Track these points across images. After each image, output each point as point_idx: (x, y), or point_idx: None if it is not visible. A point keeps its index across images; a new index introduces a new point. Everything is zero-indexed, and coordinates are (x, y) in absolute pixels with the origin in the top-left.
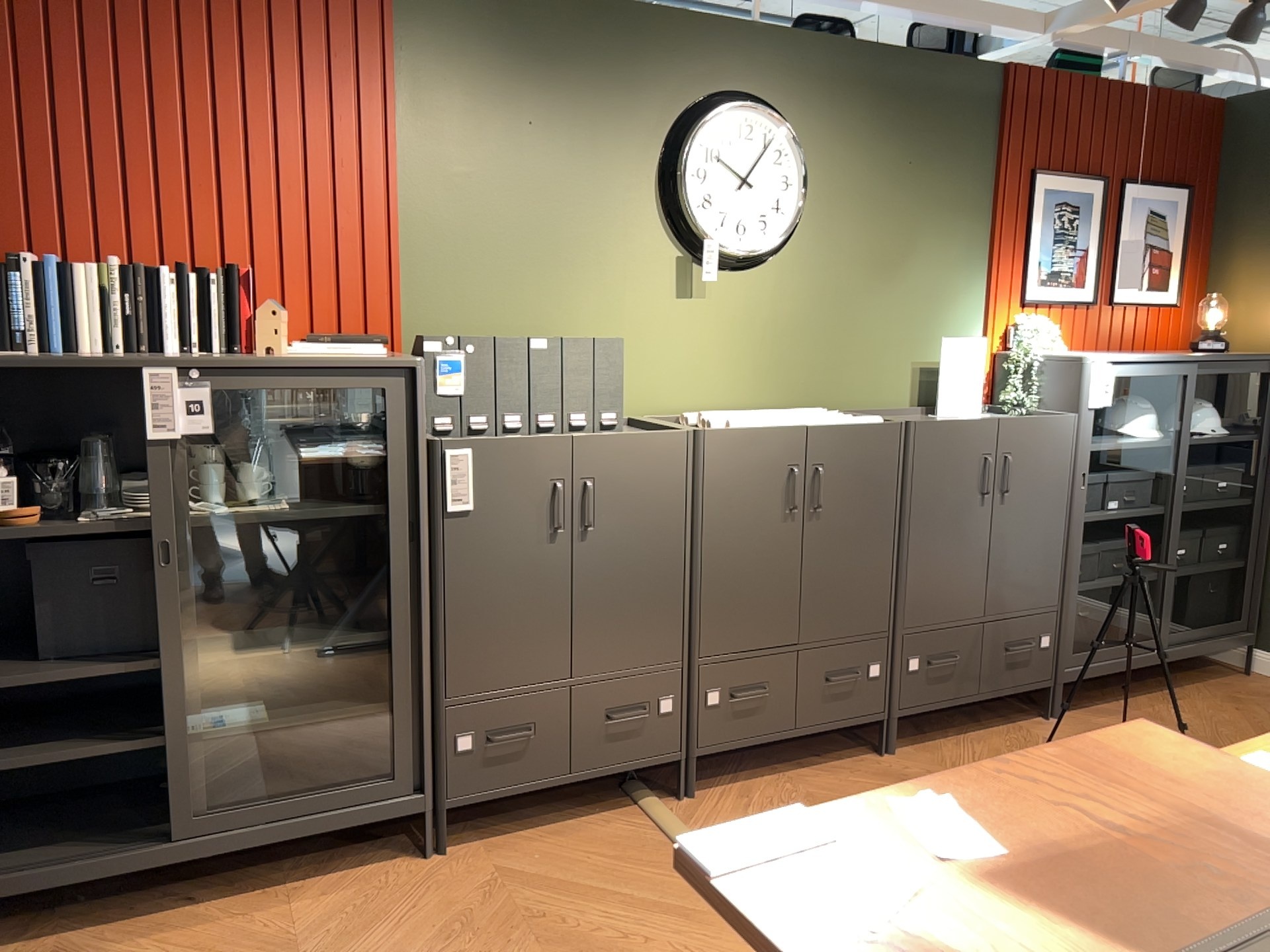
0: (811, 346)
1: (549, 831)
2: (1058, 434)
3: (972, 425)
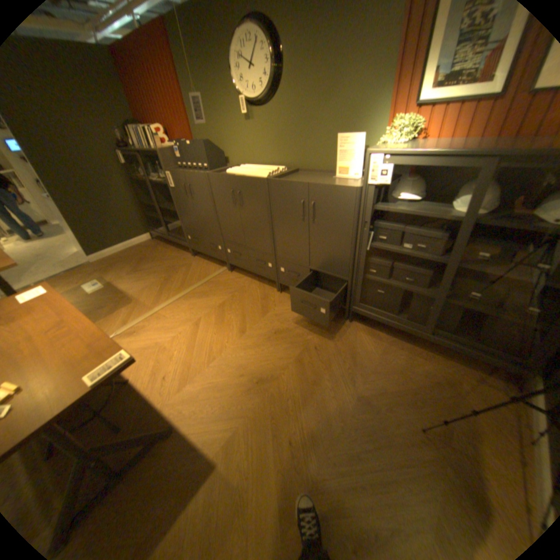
0: (292, 139)
1: (208, 262)
2: (344, 196)
3: (294, 184)
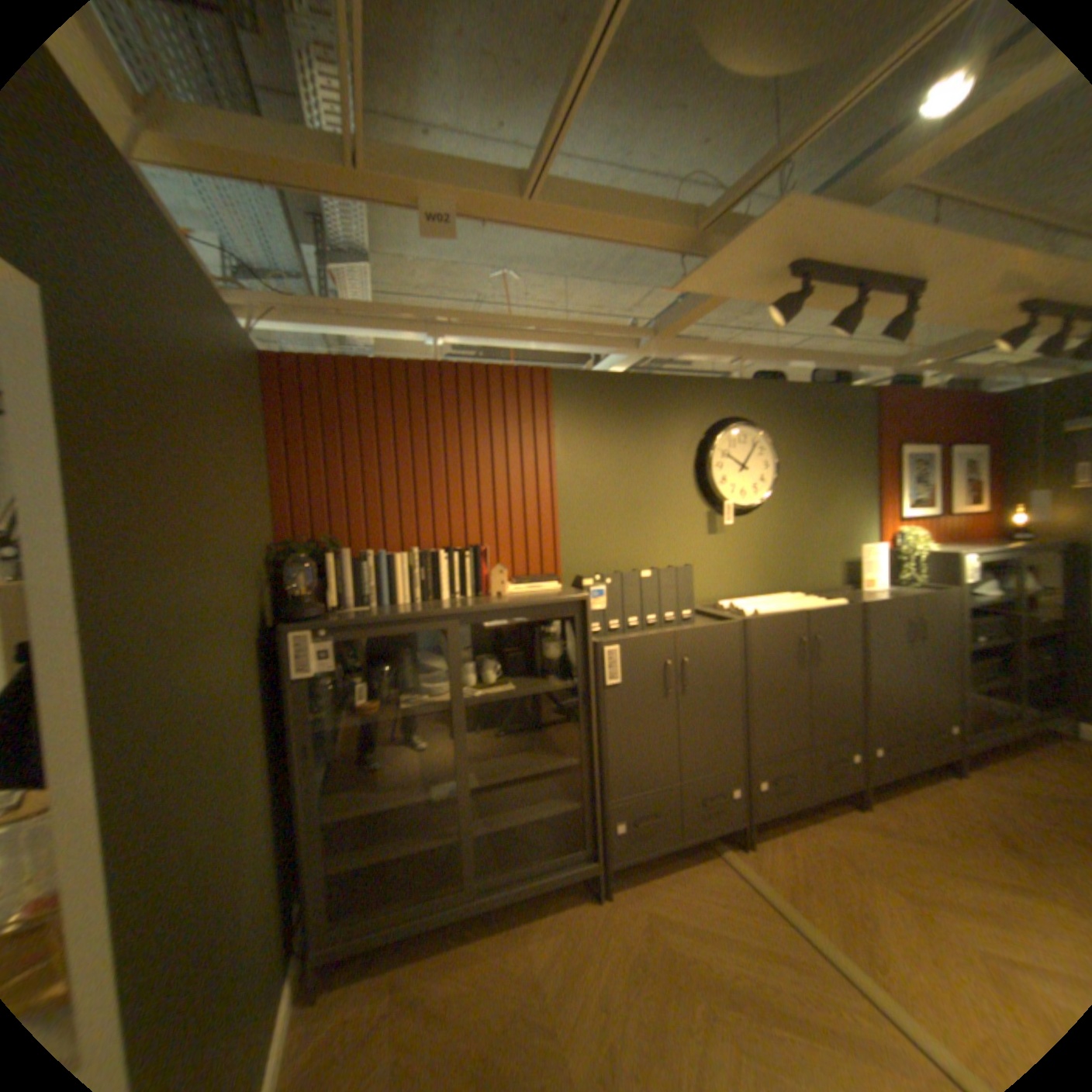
0: (785, 556)
1: (674, 881)
2: (953, 602)
3: (904, 601)
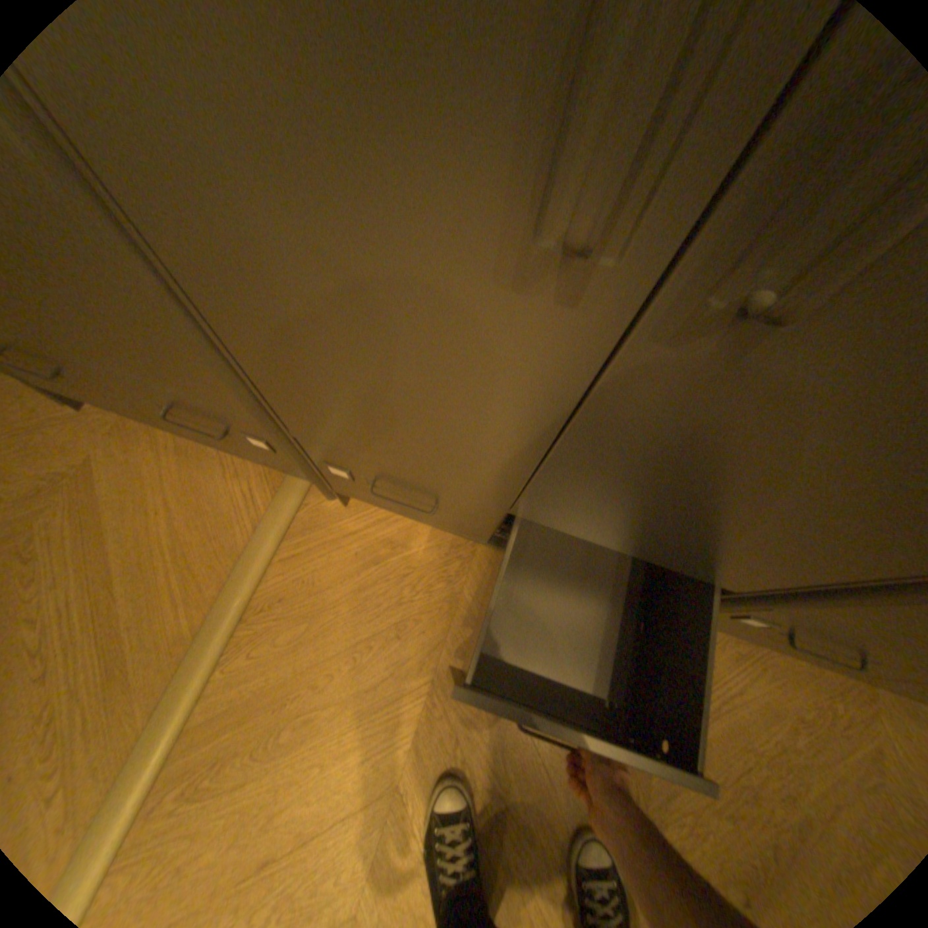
0: None
1: (180, 447)
2: None
3: None
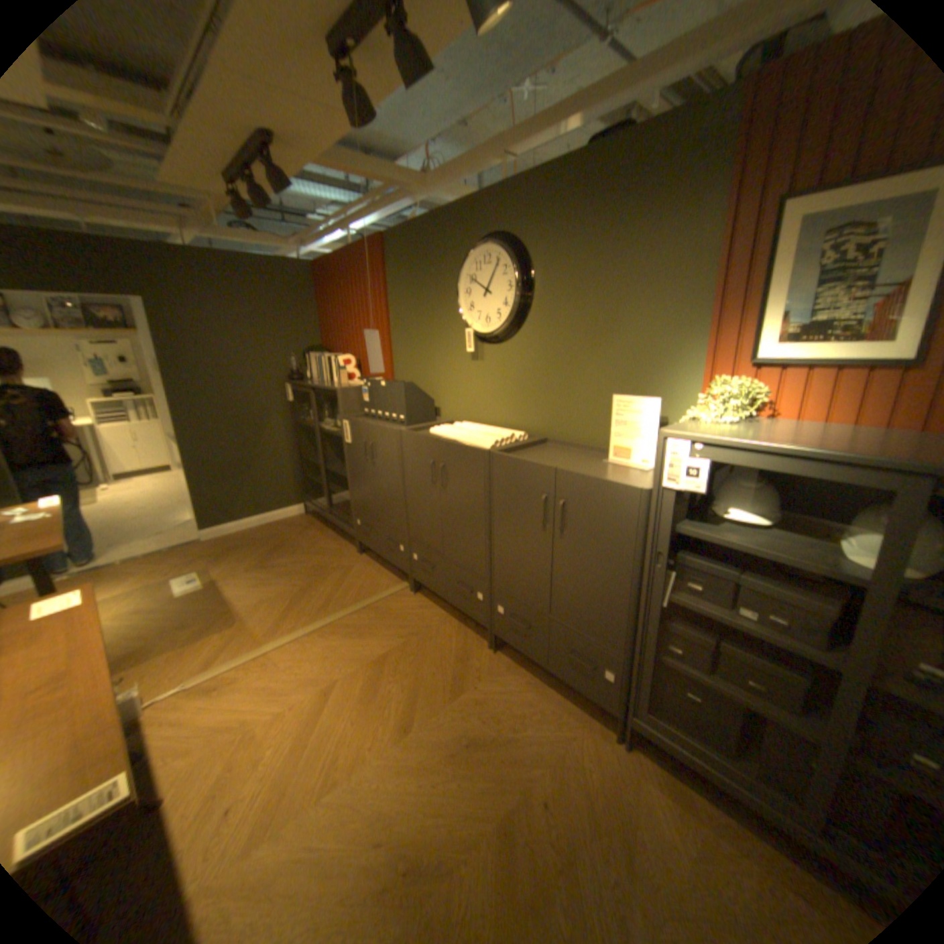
0: (539, 393)
1: (379, 569)
2: (618, 501)
3: (532, 467)
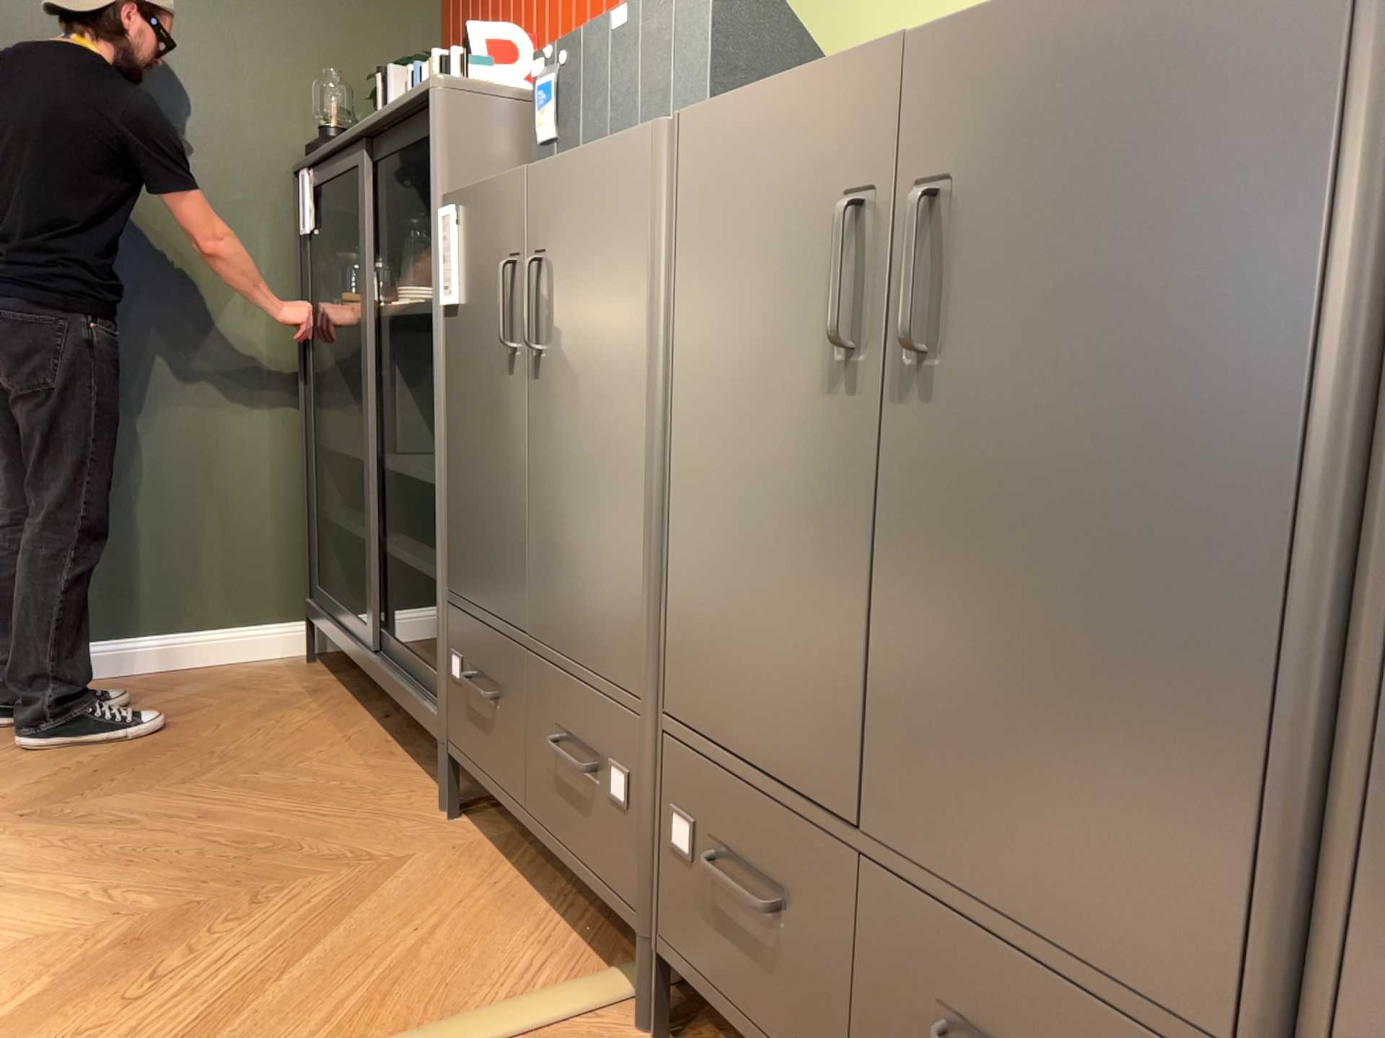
0: None
1: (511, 891)
2: None
3: None
